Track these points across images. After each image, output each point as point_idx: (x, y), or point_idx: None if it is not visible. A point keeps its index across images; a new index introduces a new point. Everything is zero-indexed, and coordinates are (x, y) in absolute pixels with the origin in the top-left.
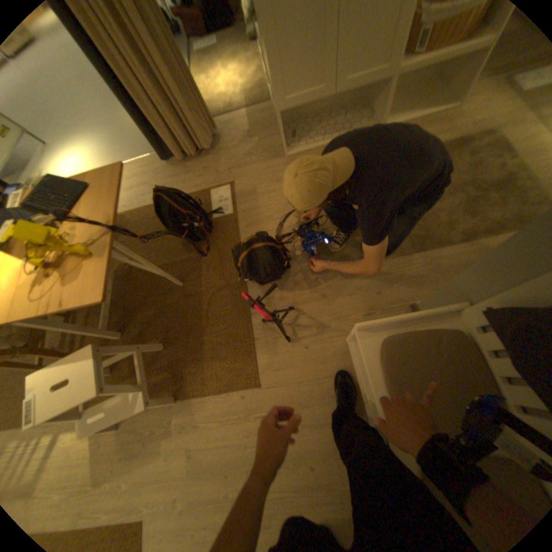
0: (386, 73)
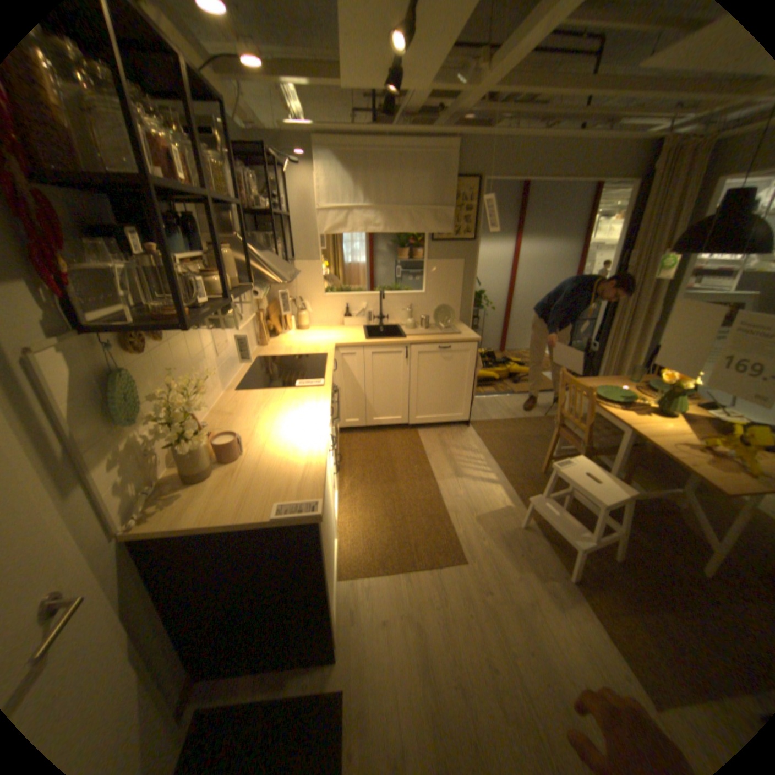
0: None
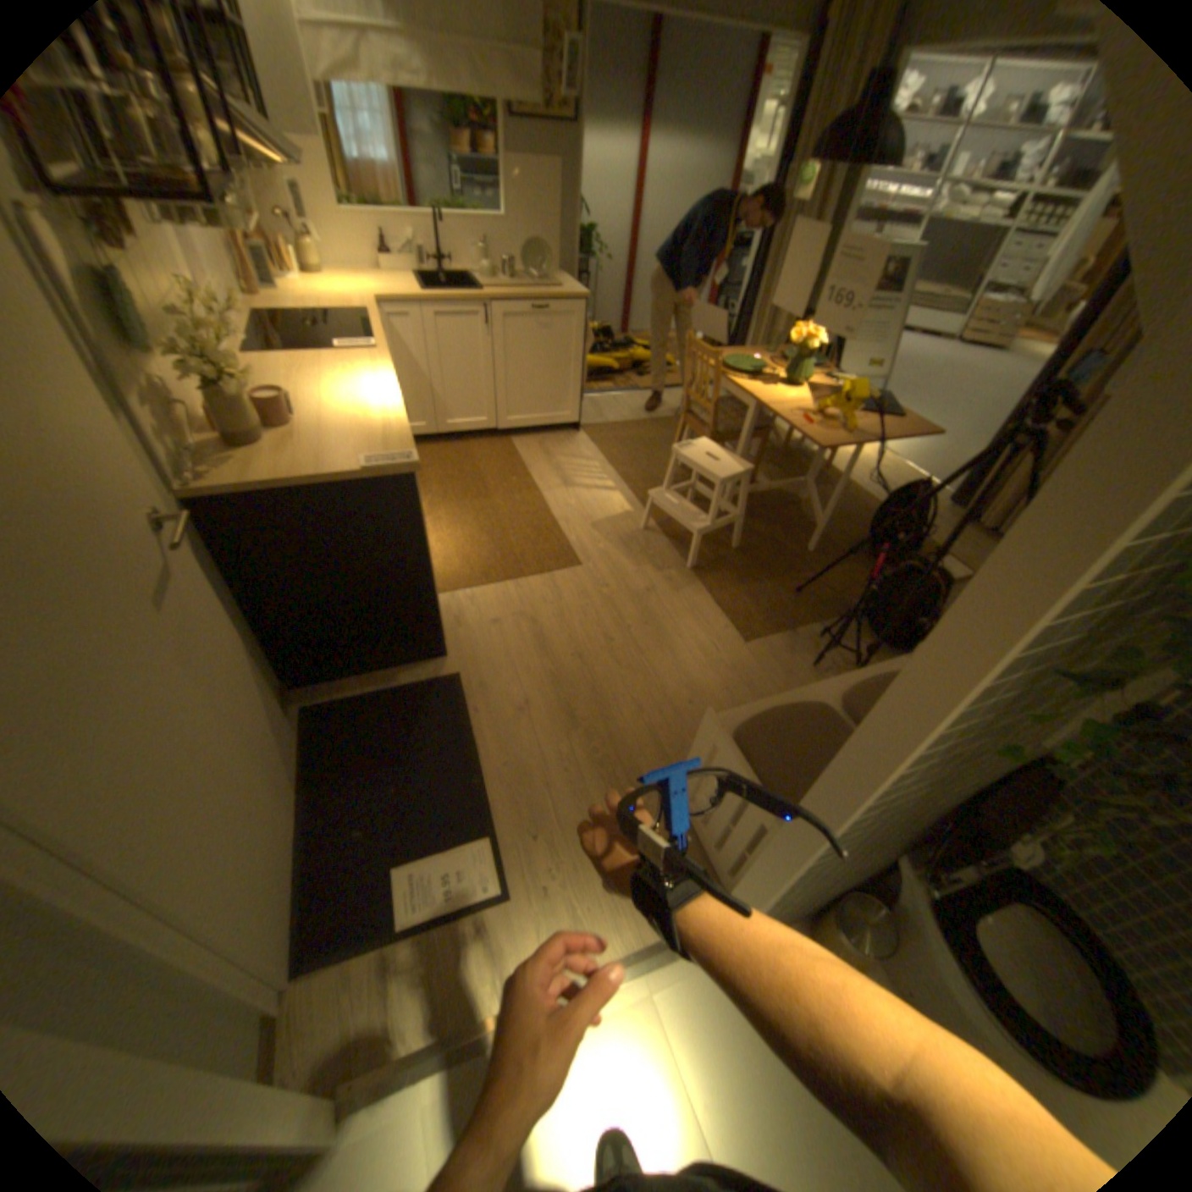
0: None
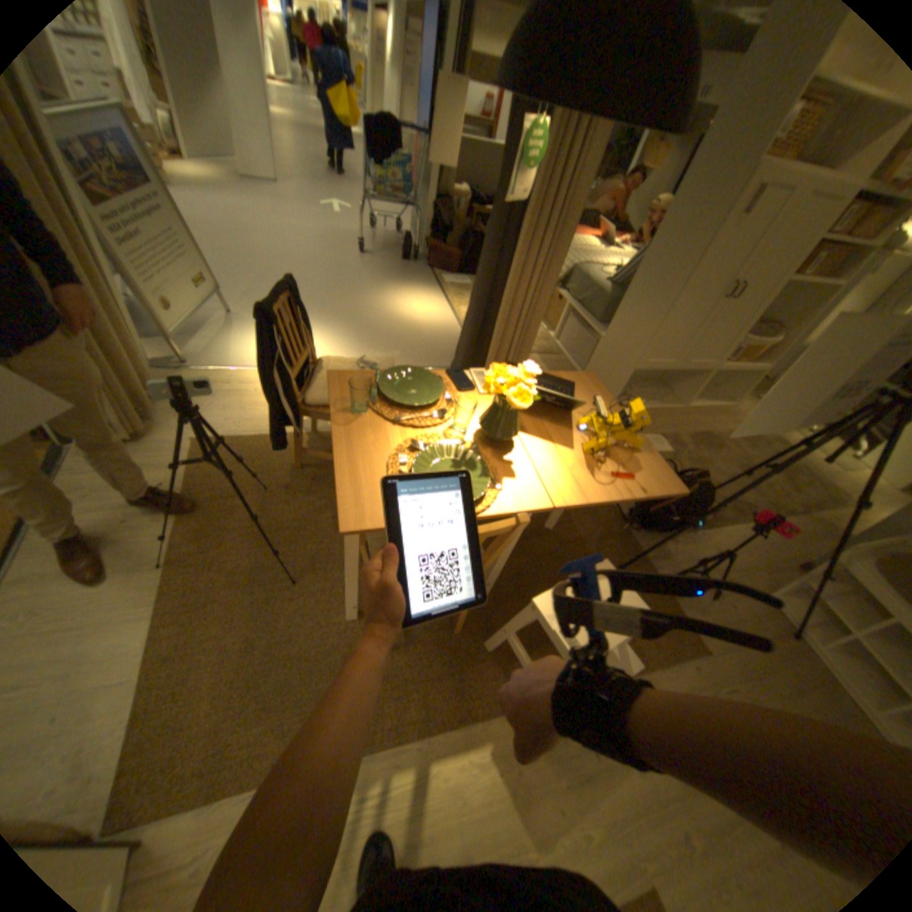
0: (714, 367)
